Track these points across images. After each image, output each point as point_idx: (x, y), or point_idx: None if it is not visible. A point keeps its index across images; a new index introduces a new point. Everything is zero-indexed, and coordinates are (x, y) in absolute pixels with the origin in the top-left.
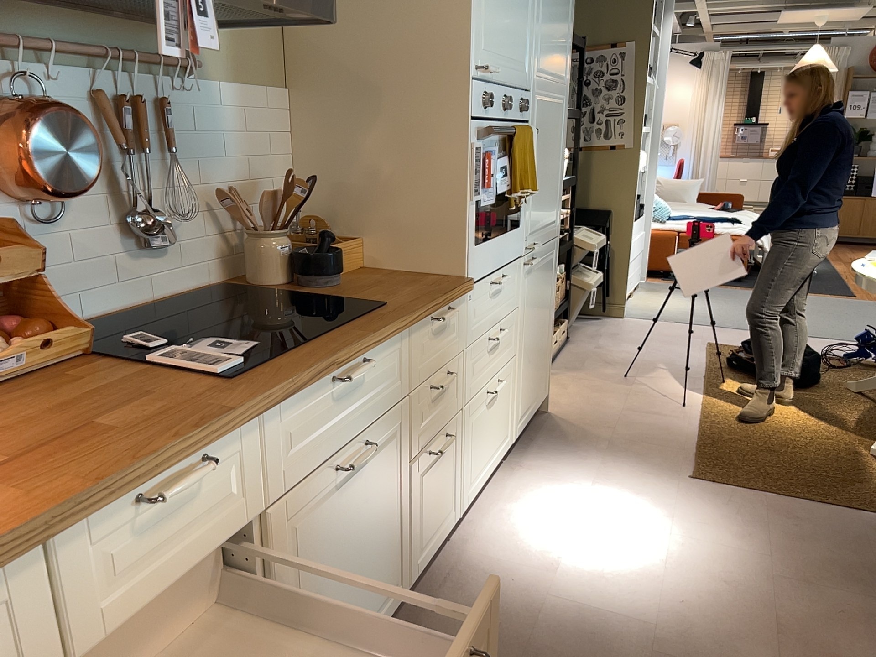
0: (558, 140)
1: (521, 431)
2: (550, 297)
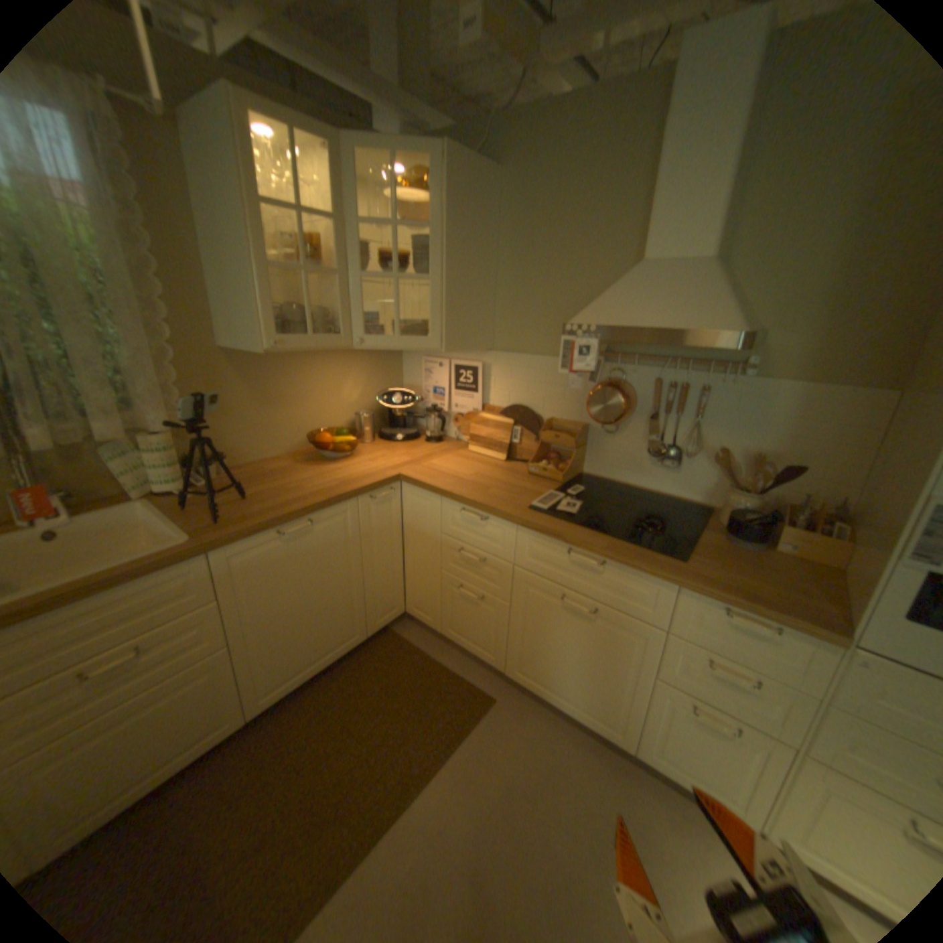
0: None
1: None
2: None
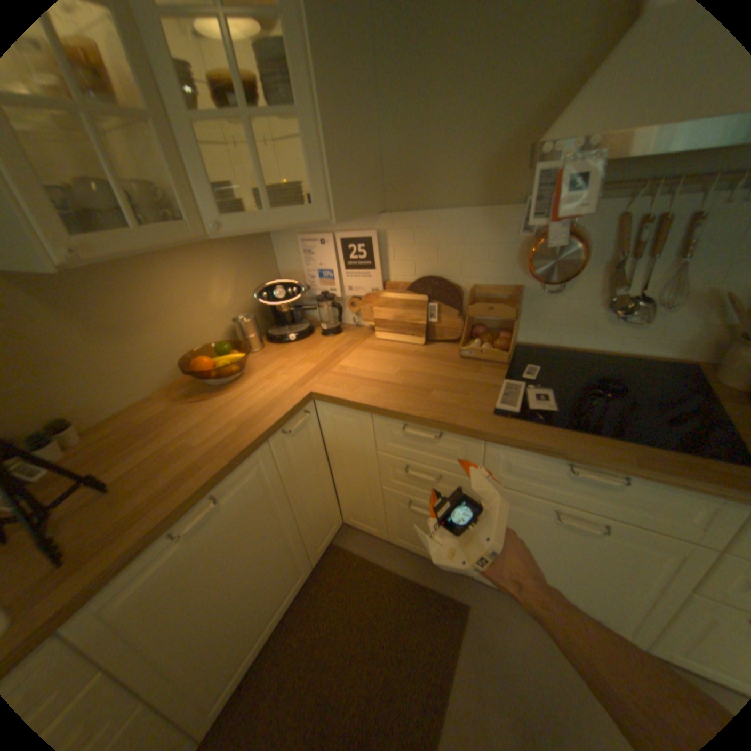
0: None
1: None
2: None
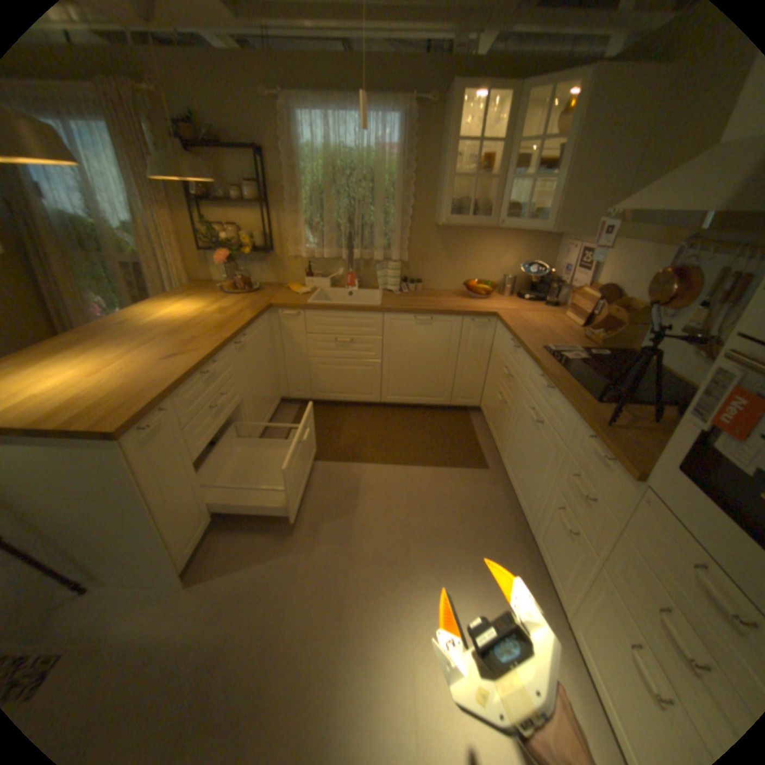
0: None
1: None
2: None
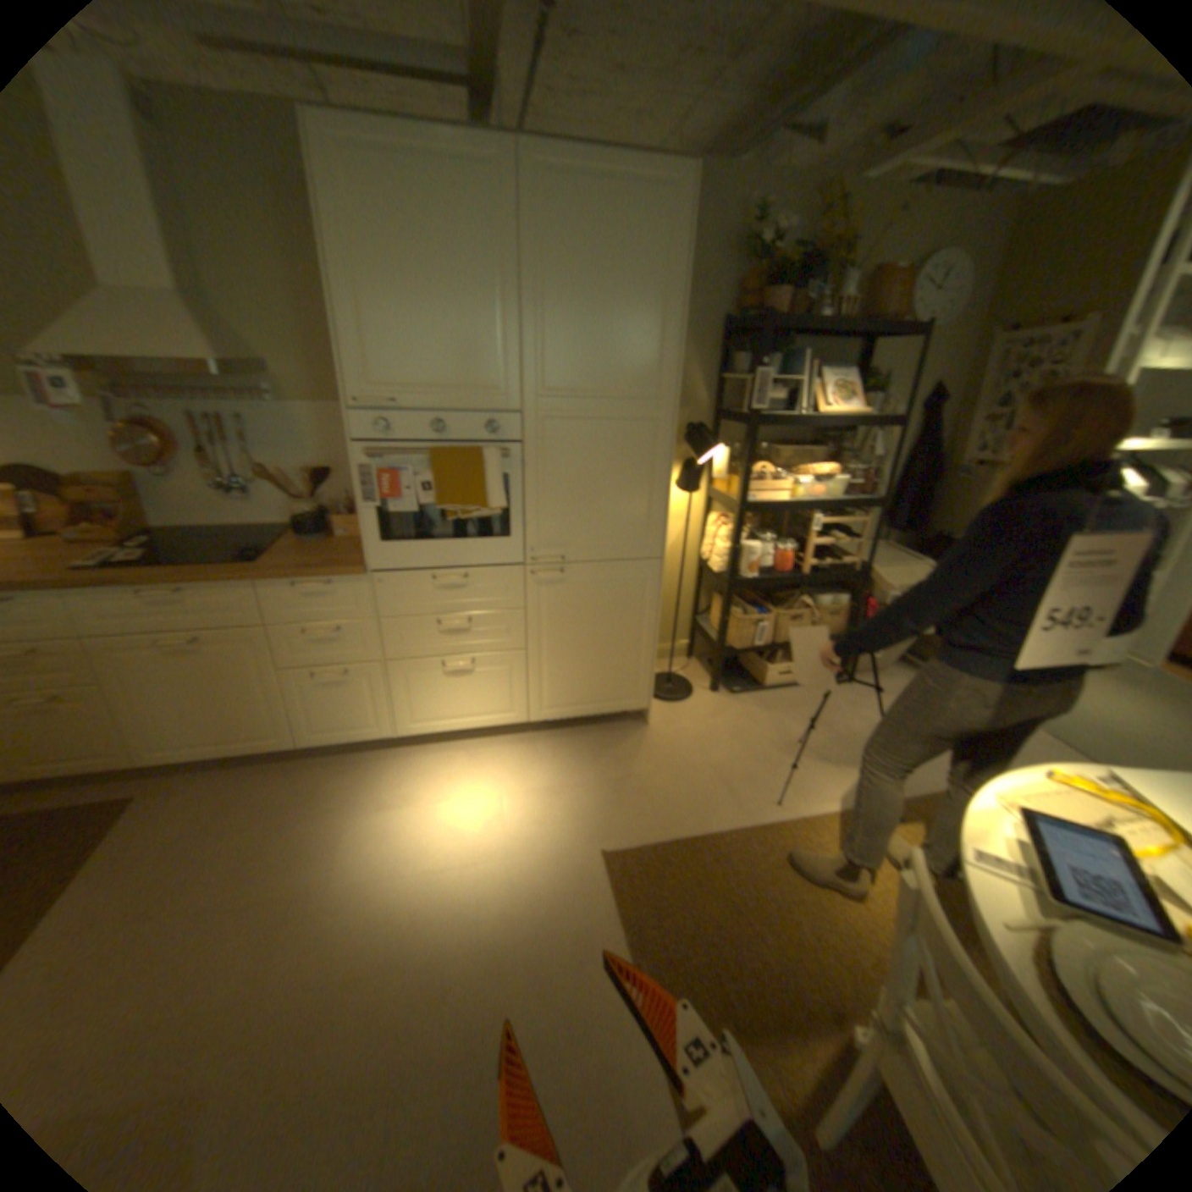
0: (633, 459)
1: (551, 719)
2: (630, 616)
